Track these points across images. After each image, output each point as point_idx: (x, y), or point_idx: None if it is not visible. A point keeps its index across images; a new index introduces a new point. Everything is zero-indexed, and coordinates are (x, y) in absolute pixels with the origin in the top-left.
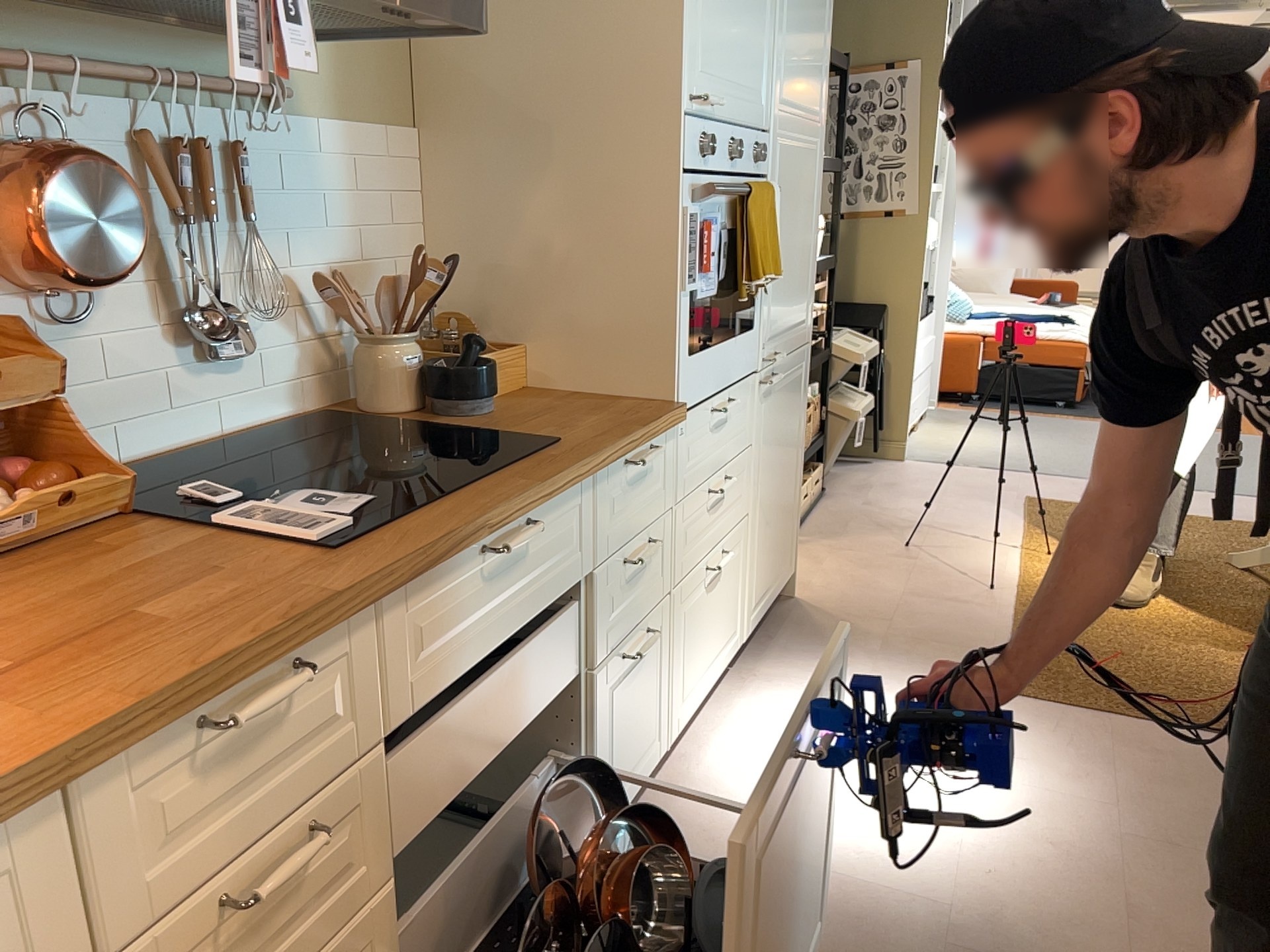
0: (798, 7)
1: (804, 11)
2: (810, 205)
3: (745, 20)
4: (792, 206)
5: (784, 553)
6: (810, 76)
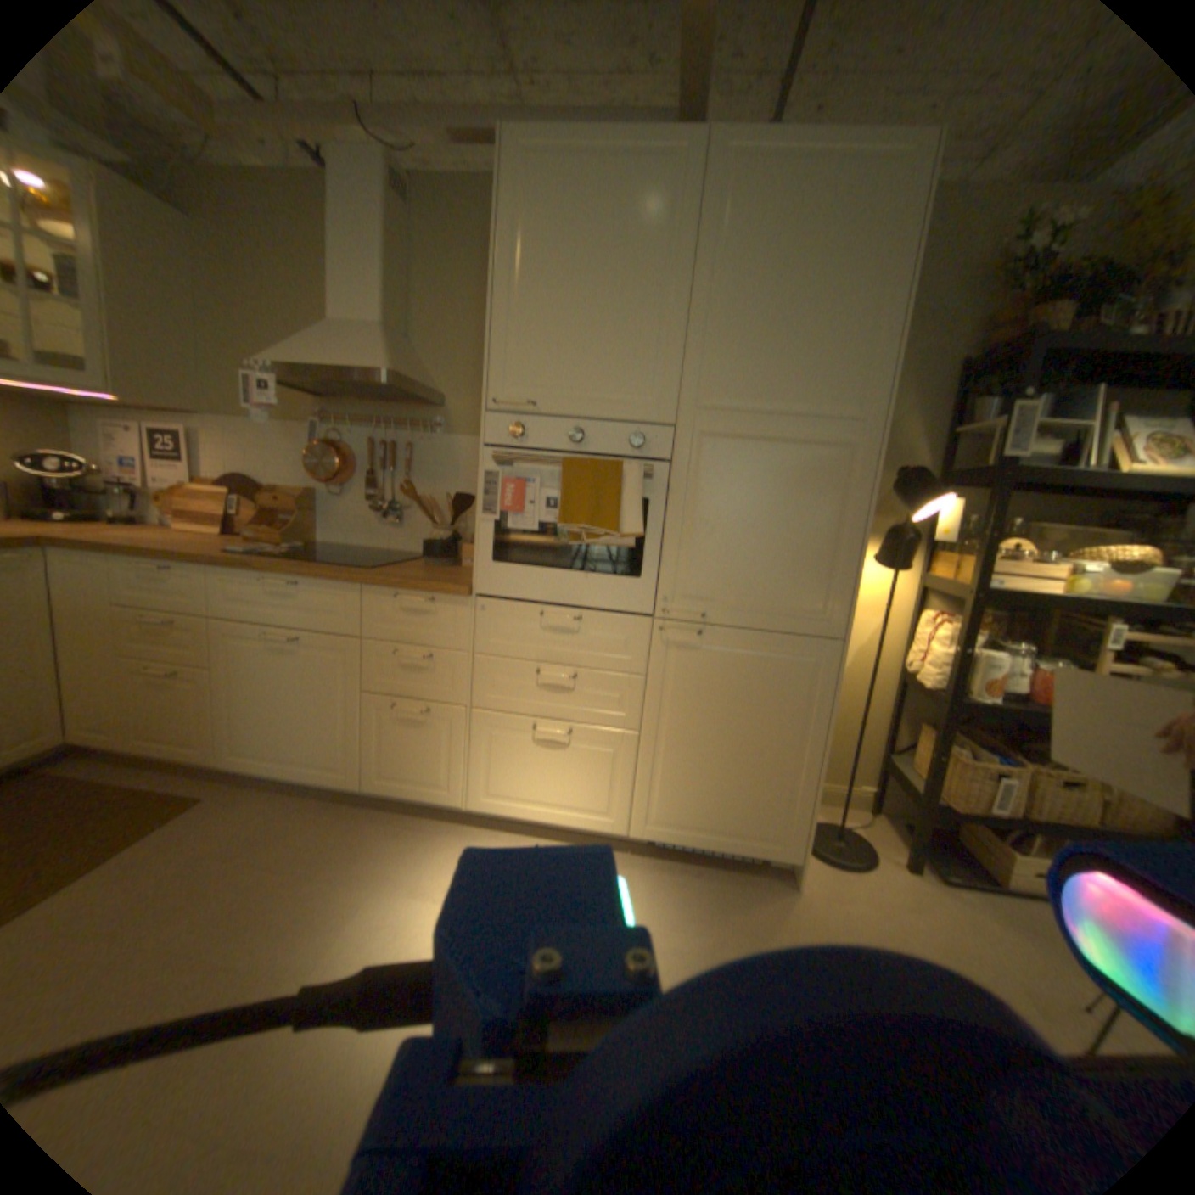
0: (760, 310)
1: (784, 311)
2: (828, 496)
3: (601, 339)
4: (758, 490)
5: (757, 825)
6: (812, 369)
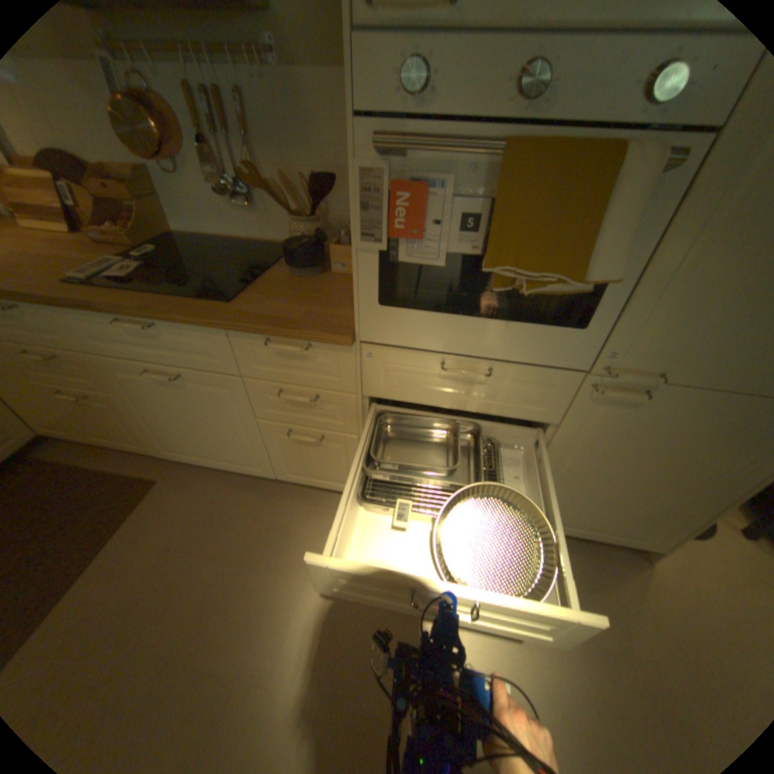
0: None
1: None
2: None
3: None
4: None
5: (634, 530)
6: None
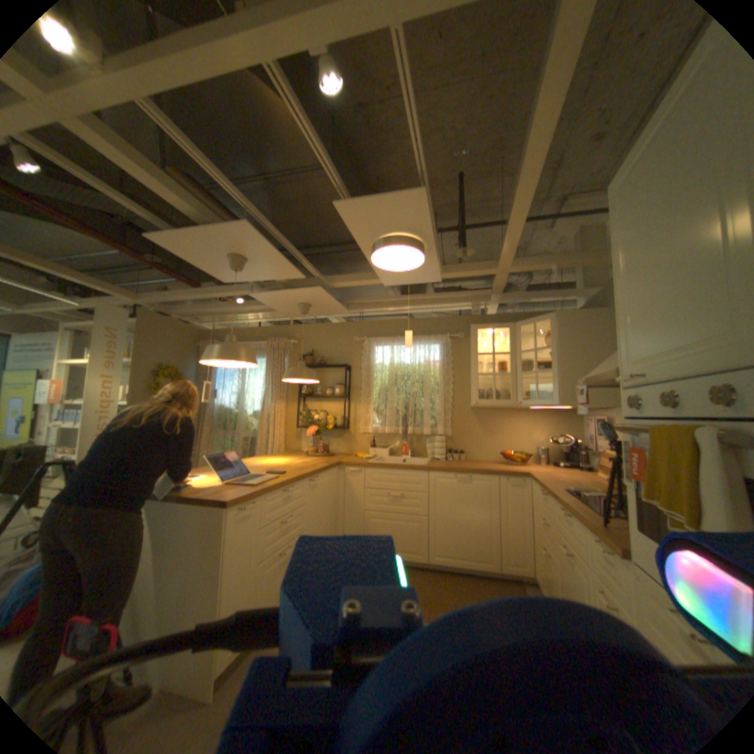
0: None
1: None
2: None
3: (674, 293)
4: None
5: None
6: None
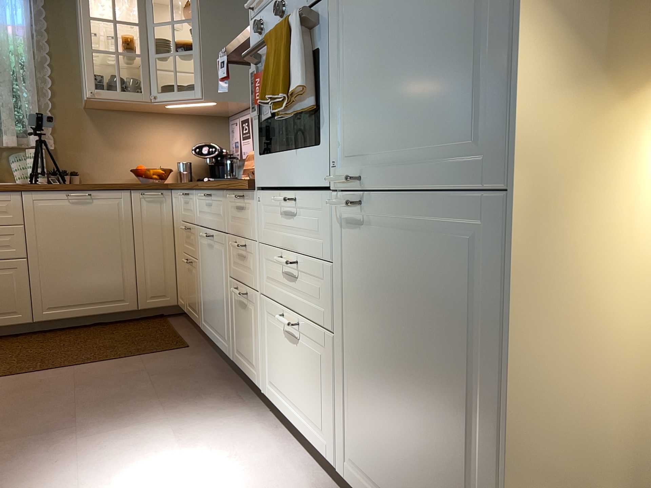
0: None
1: None
2: None
3: None
4: None
5: None
6: None
